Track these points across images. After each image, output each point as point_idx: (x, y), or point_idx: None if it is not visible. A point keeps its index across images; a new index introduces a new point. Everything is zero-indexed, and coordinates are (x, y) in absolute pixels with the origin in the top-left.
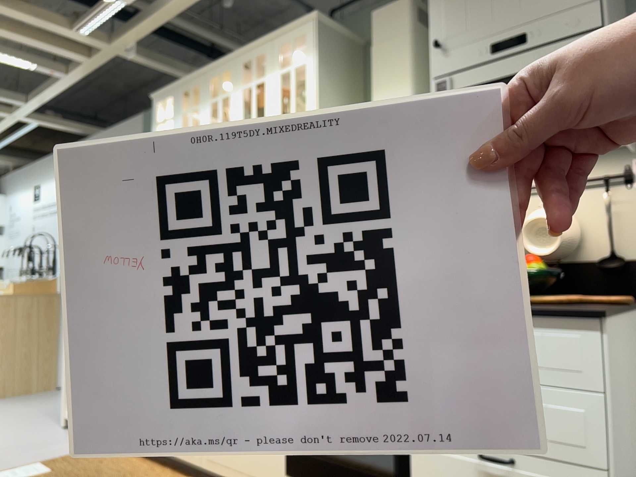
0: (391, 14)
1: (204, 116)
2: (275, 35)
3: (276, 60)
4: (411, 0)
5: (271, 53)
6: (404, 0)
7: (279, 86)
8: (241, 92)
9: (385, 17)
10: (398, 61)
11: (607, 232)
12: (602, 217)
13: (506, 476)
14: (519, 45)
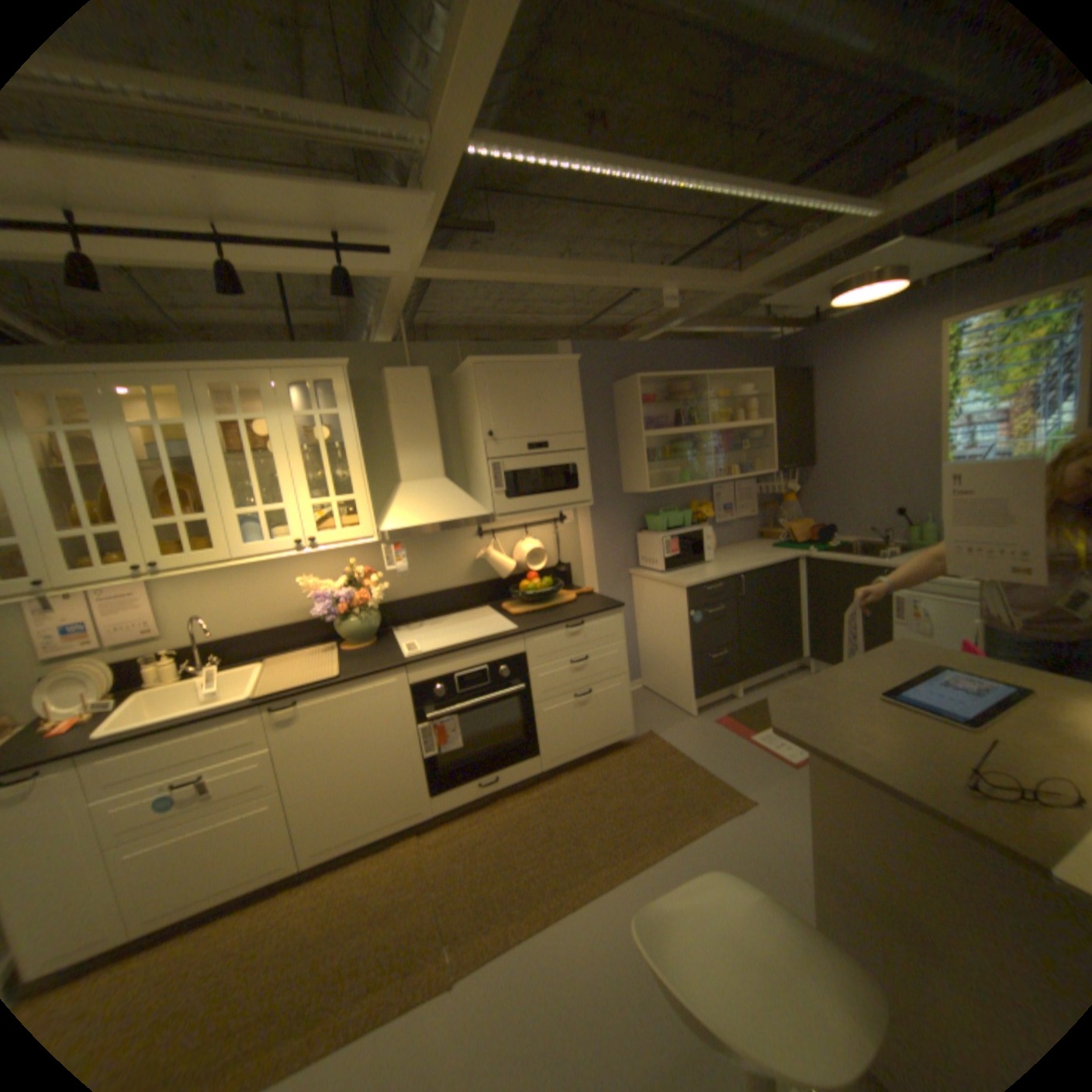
0: (412, 378)
1: (114, 444)
2: (278, 365)
3: (285, 397)
4: (430, 371)
5: (274, 386)
6: (424, 370)
7: (297, 431)
8: (215, 424)
9: (405, 378)
10: (426, 426)
11: (556, 551)
12: (555, 543)
13: (587, 699)
14: (545, 449)
